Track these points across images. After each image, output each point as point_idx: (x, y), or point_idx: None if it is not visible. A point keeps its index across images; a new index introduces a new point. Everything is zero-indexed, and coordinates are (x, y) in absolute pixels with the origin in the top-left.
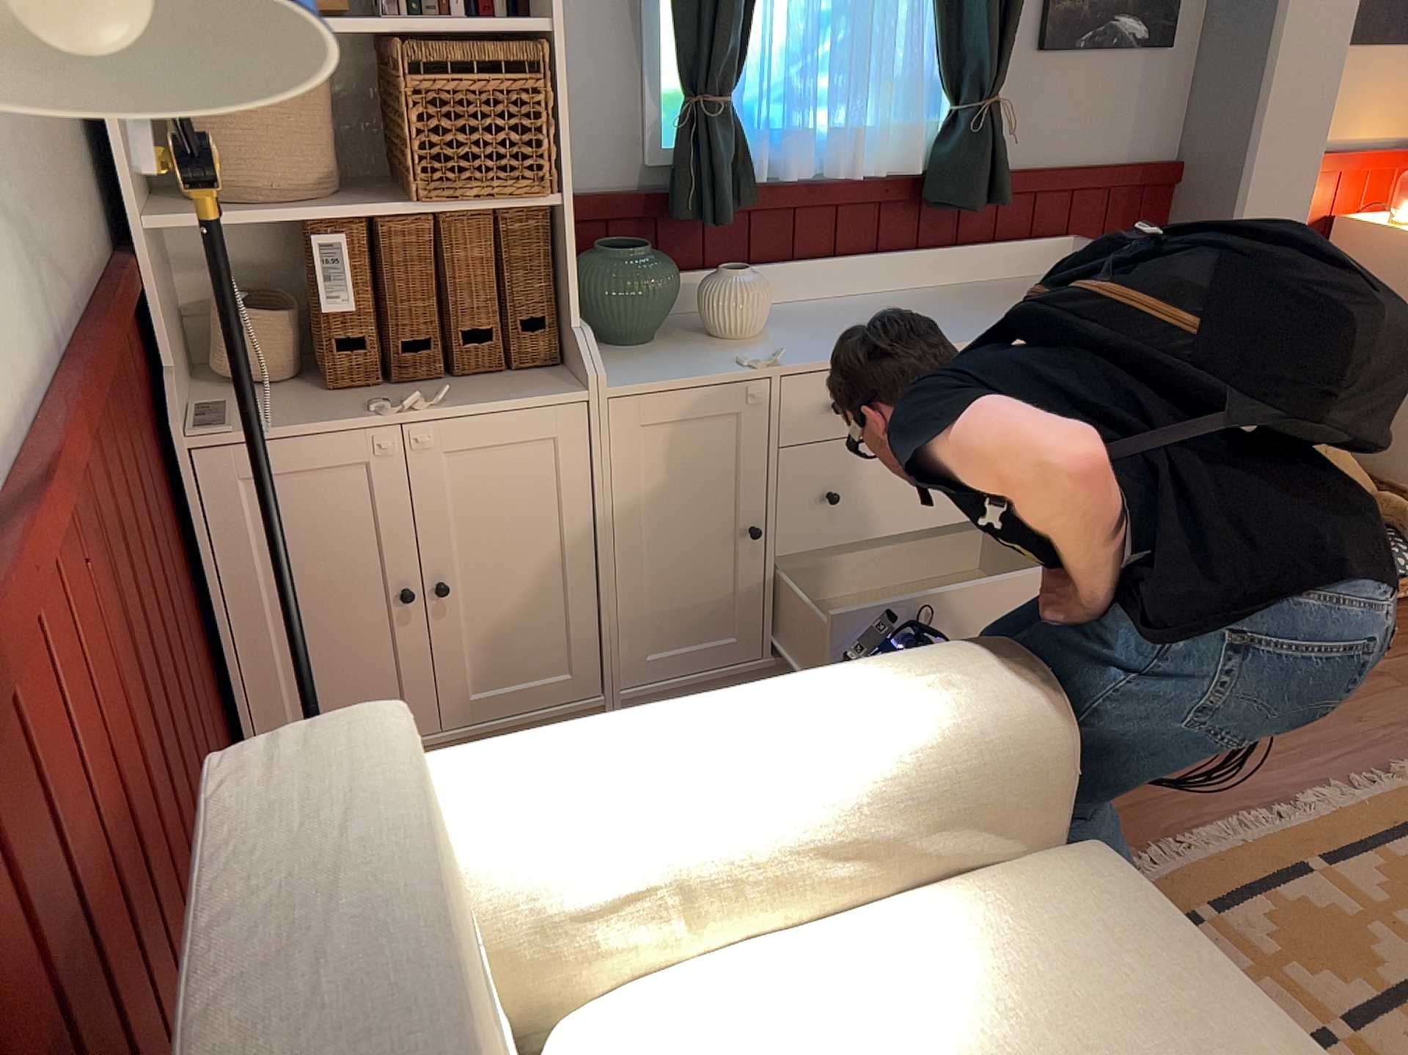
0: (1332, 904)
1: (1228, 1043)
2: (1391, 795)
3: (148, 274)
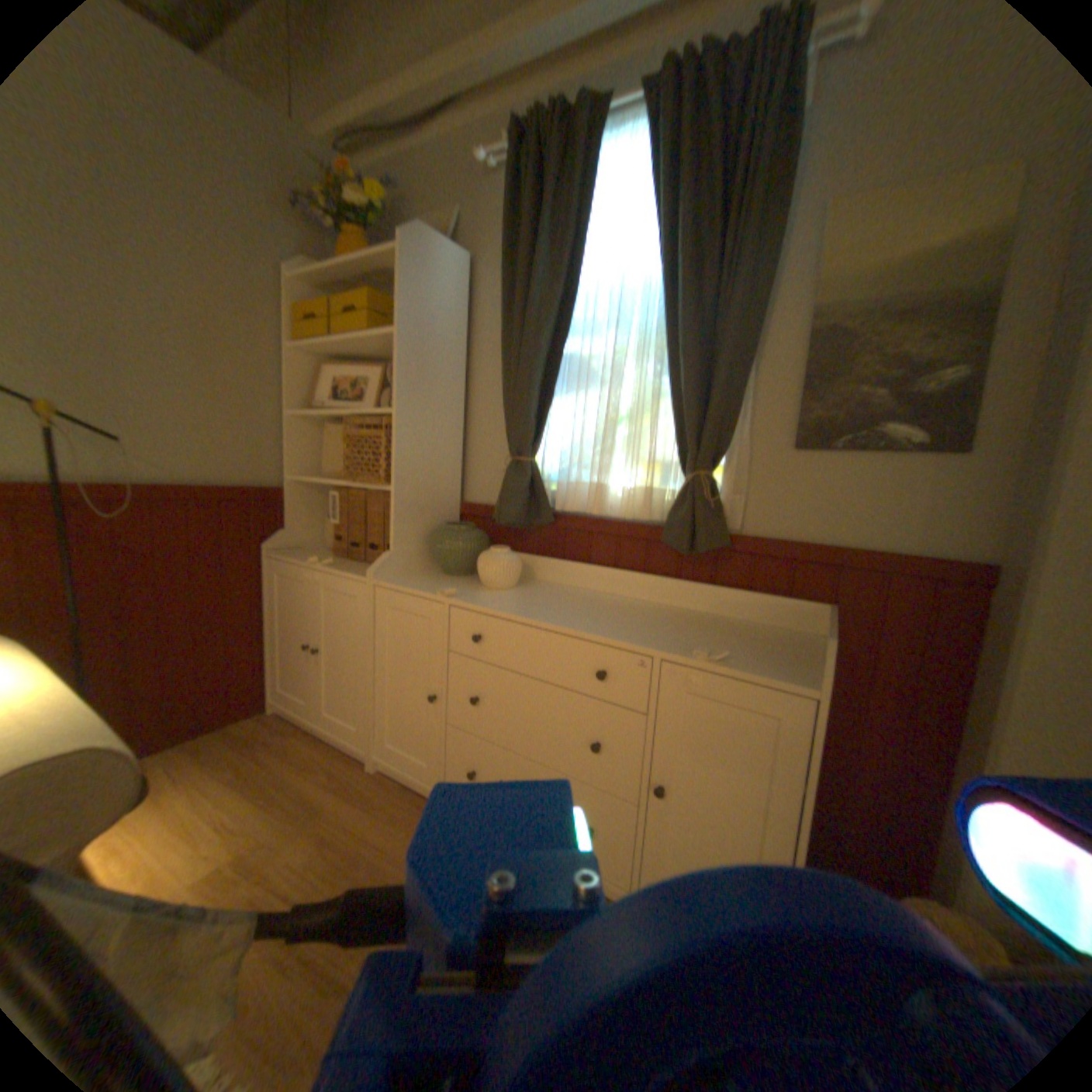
0: None
1: None
2: None
3: (288, 494)
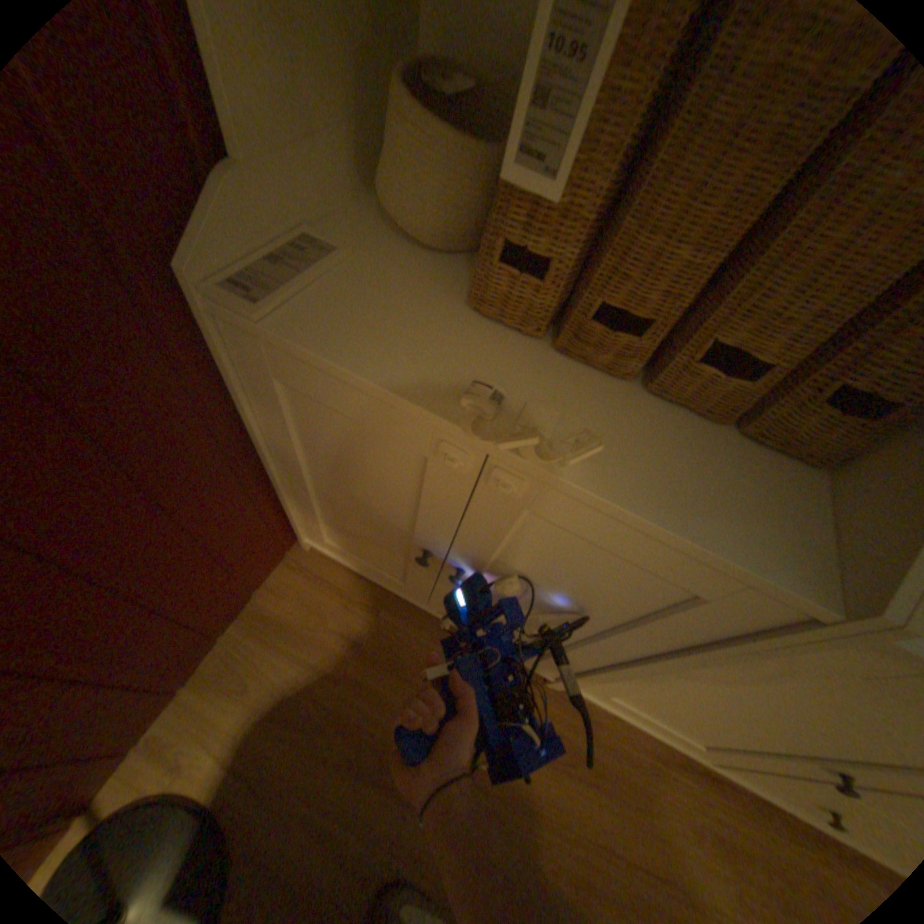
0: None
1: None
2: None
3: None
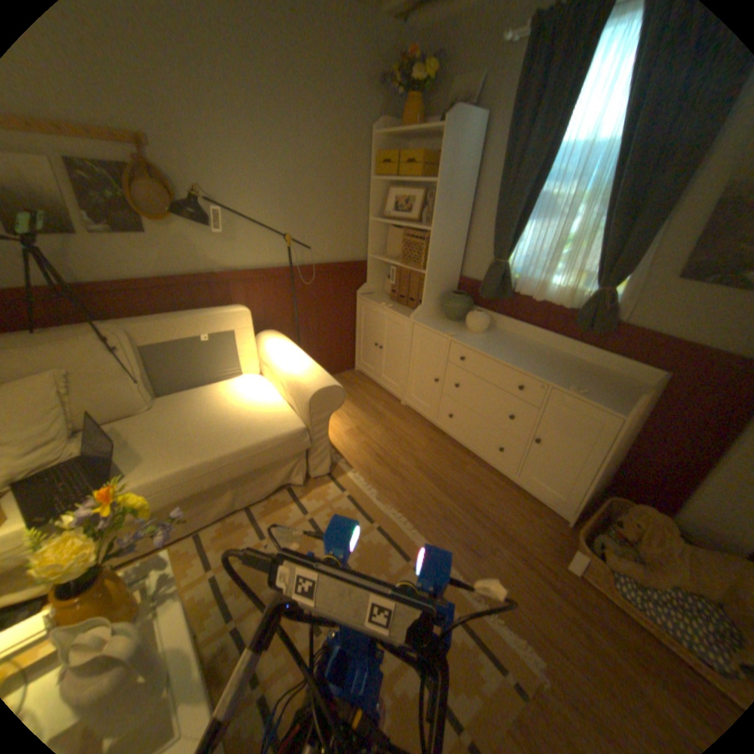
0: (393, 566)
1: (246, 436)
2: (473, 608)
3: (368, 264)
